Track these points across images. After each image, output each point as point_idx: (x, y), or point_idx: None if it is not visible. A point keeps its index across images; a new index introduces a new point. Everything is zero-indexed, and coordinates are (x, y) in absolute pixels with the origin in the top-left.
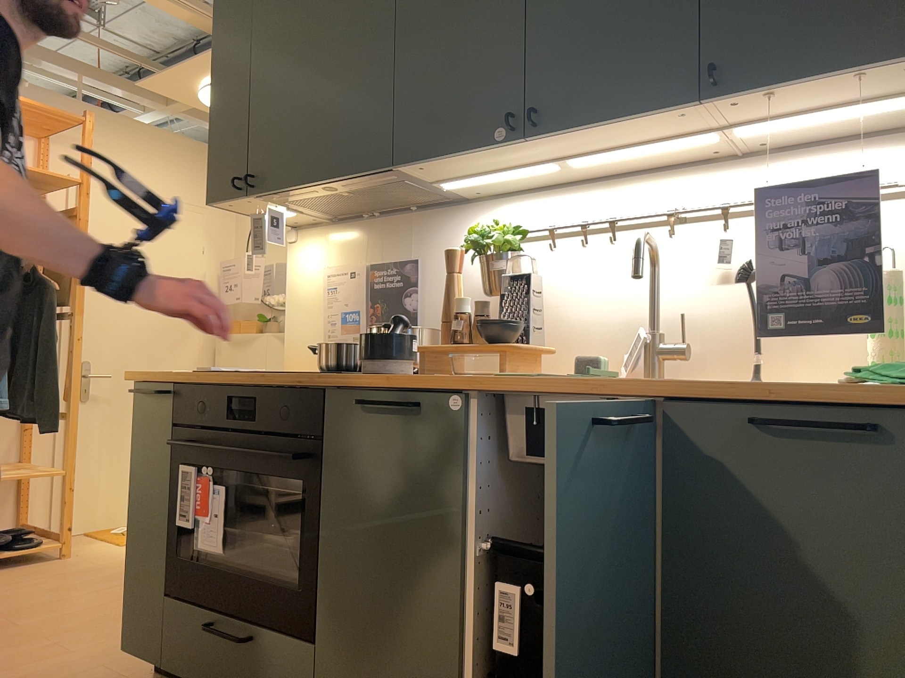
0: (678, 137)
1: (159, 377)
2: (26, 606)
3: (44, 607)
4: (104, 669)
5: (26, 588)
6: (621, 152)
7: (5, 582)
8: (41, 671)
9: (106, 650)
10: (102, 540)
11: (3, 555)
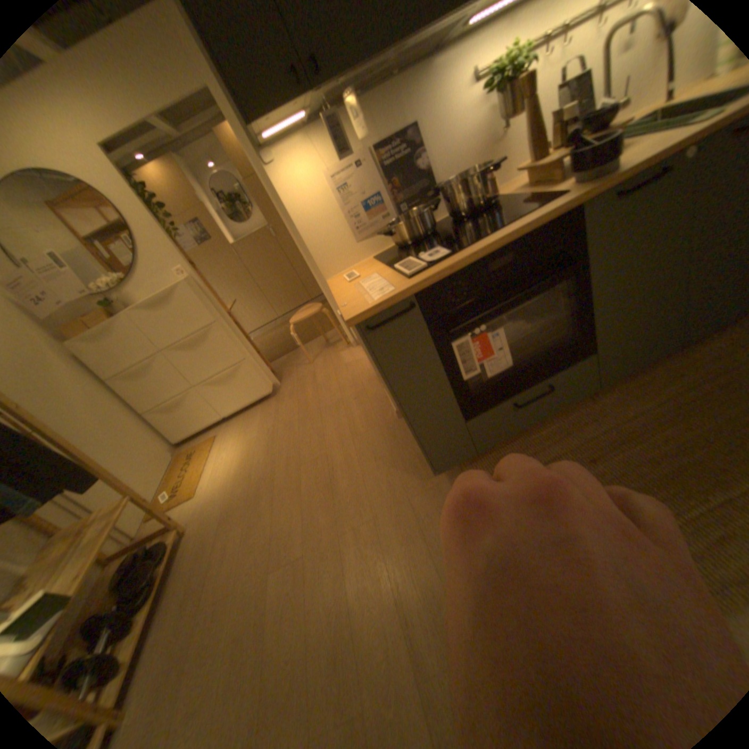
0: None
1: (397, 298)
2: (265, 552)
3: (276, 539)
4: (413, 497)
5: (228, 555)
6: None
7: (201, 571)
8: (396, 533)
9: (383, 497)
10: (171, 508)
11: (161, 570)
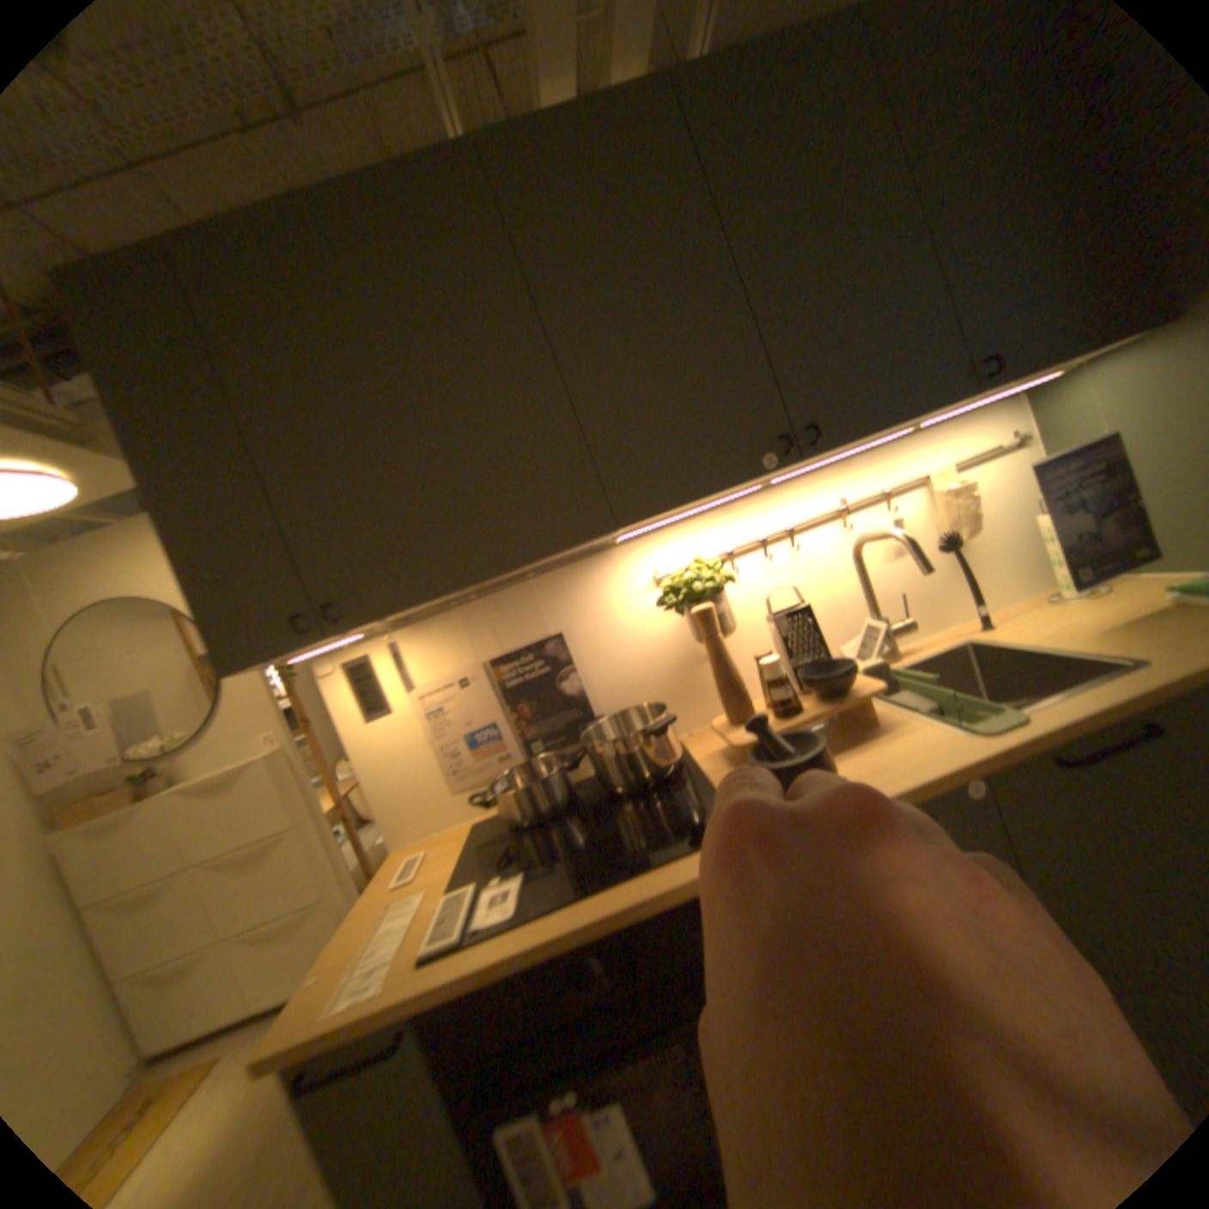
0: (894, 431)
1: (367, 1026)
2: None
3: None
4: None
5: None
6: (837, 455)
7: None
8: None
9: None
10: None
11: None
